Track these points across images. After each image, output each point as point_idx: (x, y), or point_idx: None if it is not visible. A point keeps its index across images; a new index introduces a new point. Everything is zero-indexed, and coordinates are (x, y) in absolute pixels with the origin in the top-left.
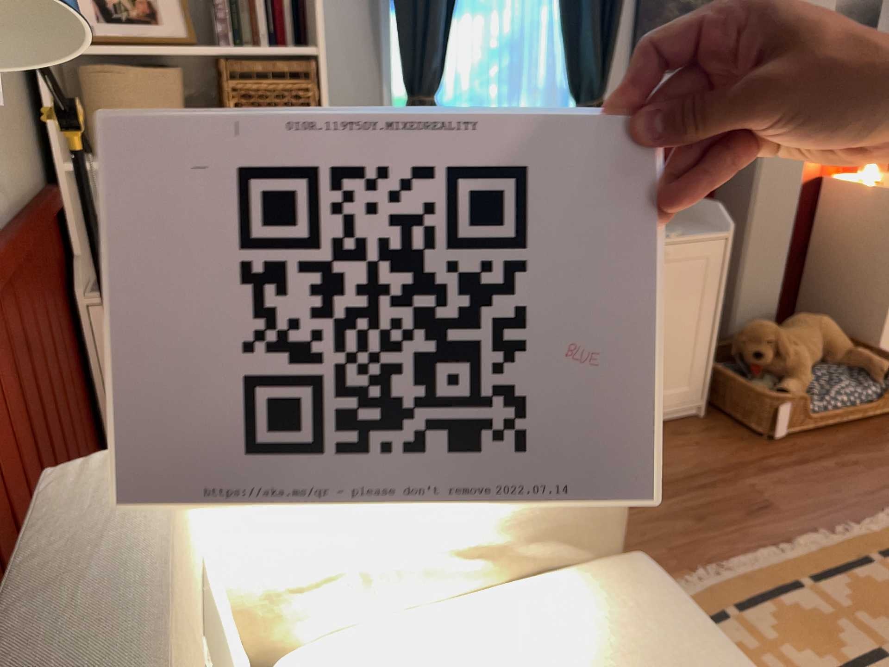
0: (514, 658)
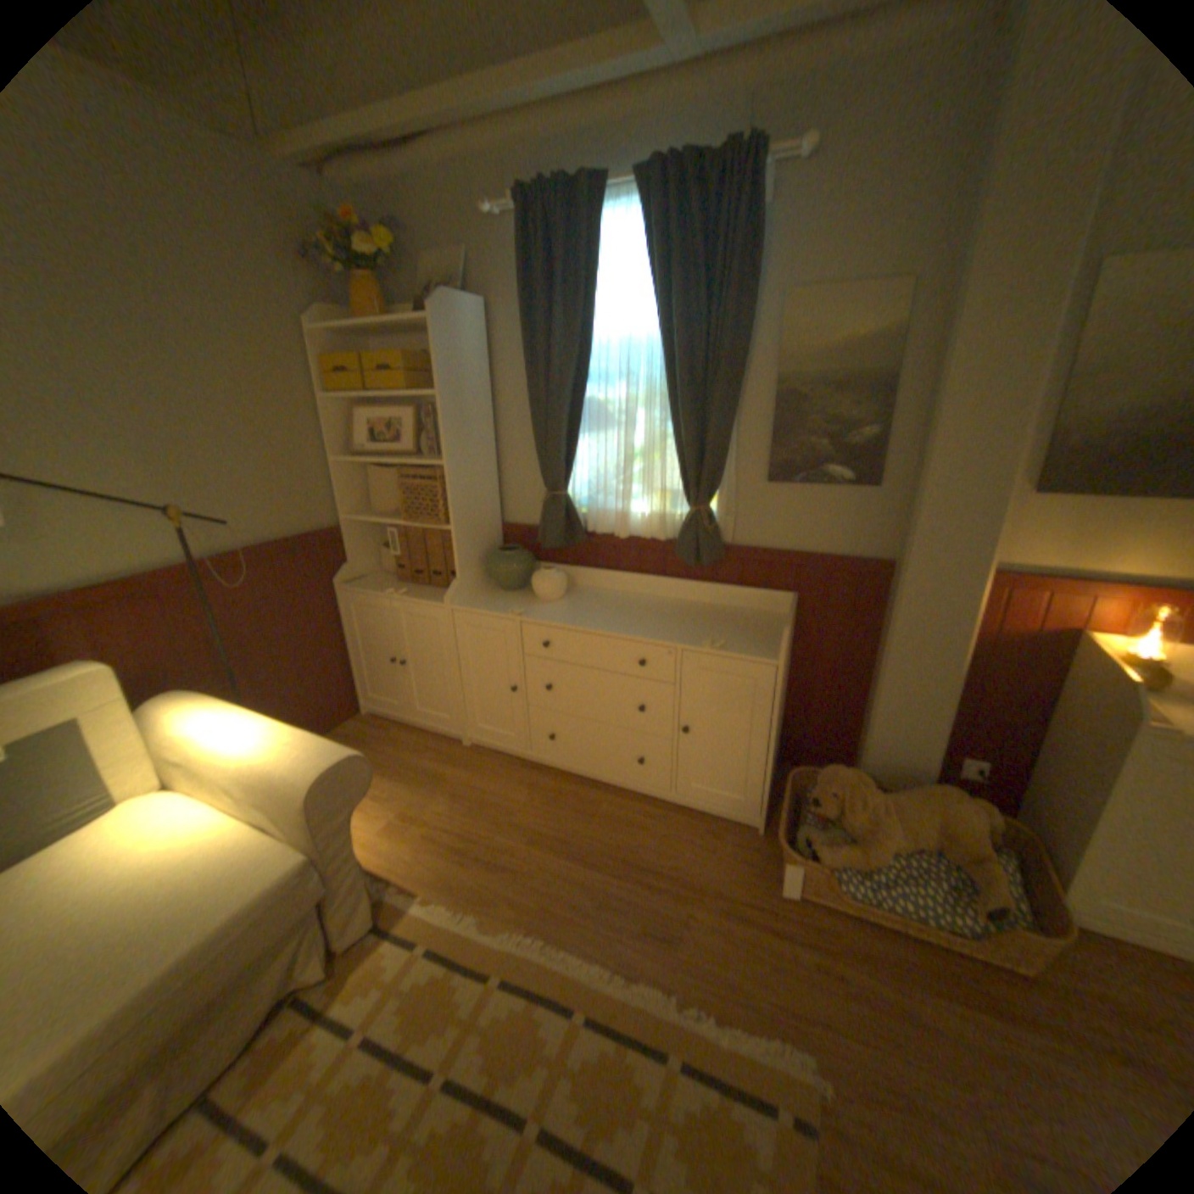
0: (173, 855)
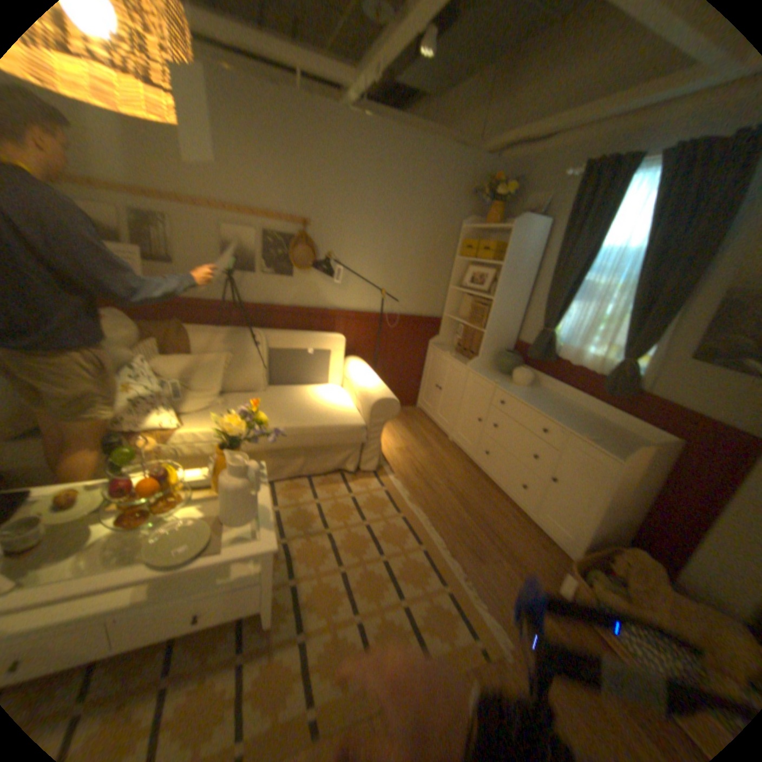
0: (333, 402)
